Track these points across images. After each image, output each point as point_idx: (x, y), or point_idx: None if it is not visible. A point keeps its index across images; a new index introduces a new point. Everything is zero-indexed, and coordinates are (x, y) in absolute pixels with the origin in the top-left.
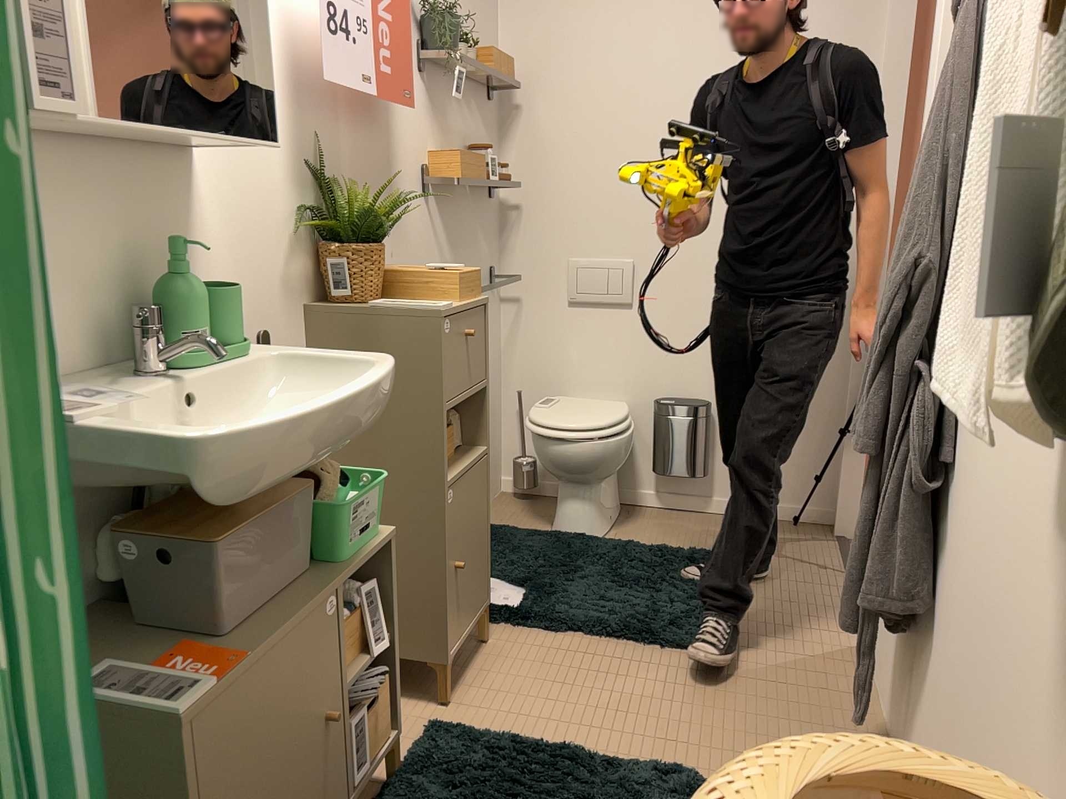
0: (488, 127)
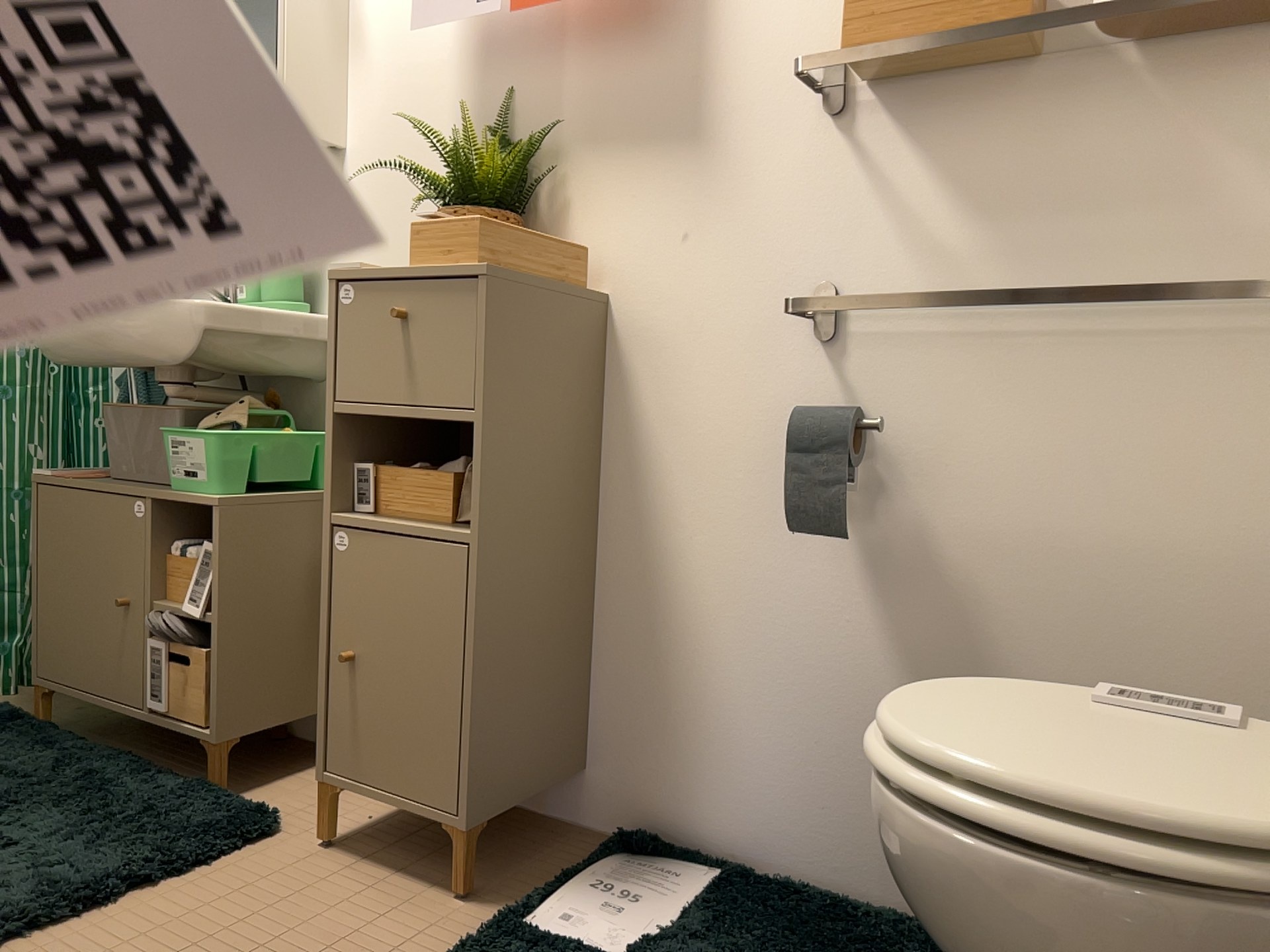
0: None
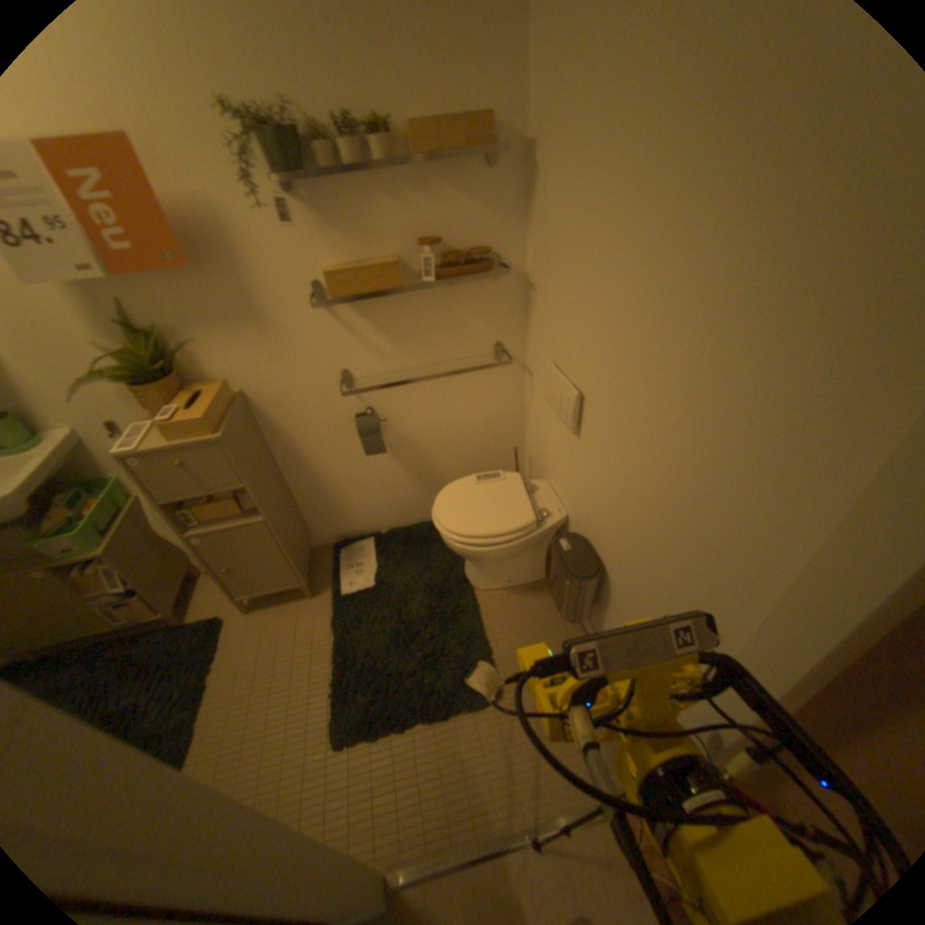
0: (486, 195)
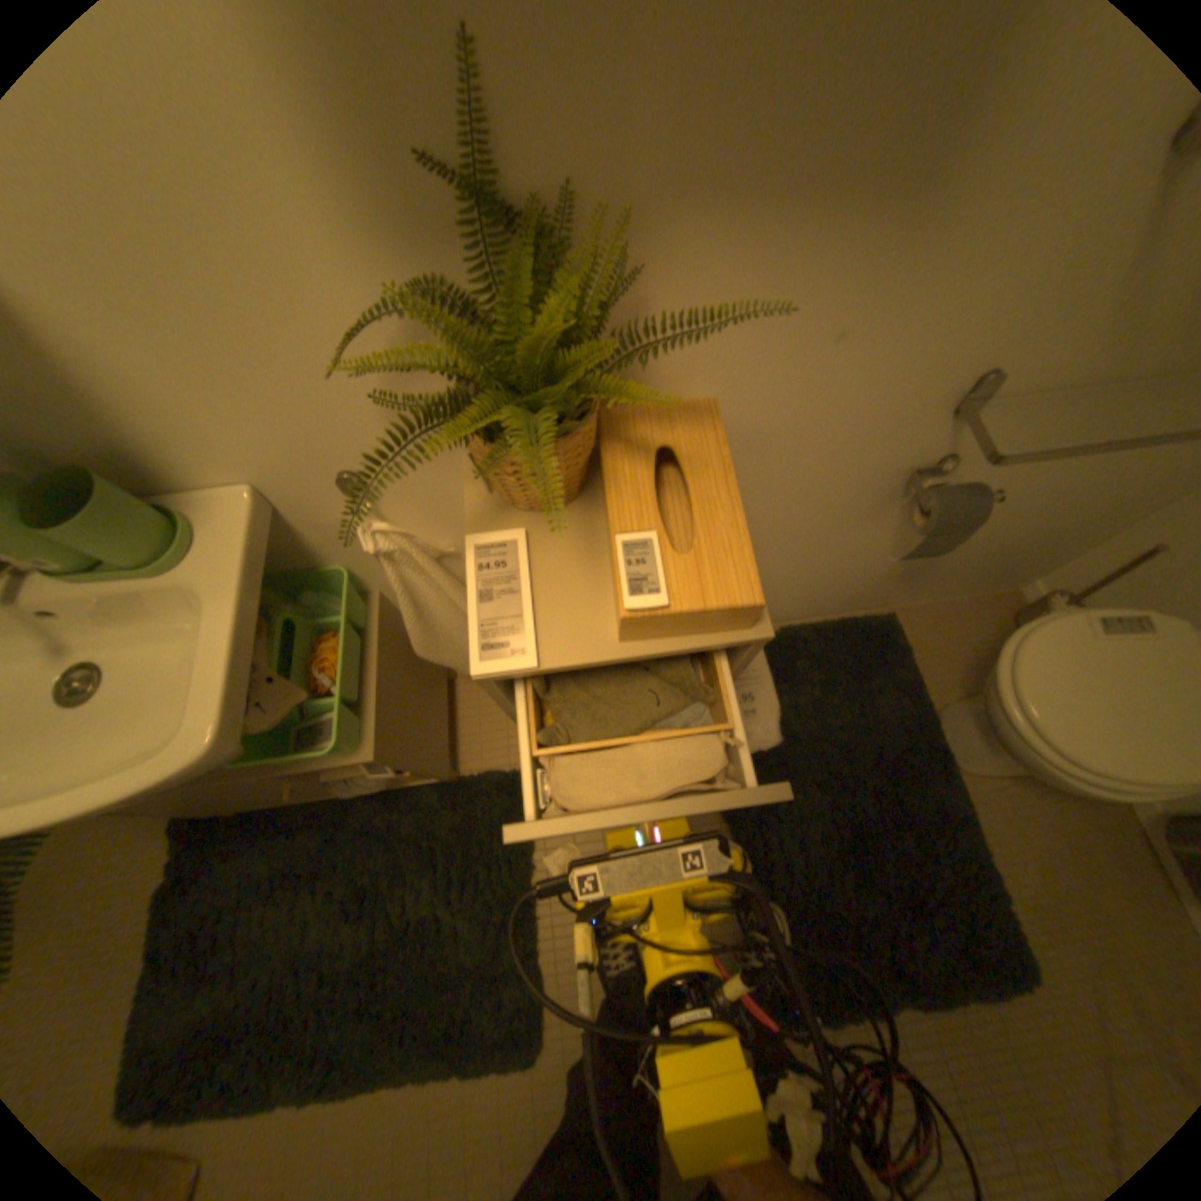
0: None
